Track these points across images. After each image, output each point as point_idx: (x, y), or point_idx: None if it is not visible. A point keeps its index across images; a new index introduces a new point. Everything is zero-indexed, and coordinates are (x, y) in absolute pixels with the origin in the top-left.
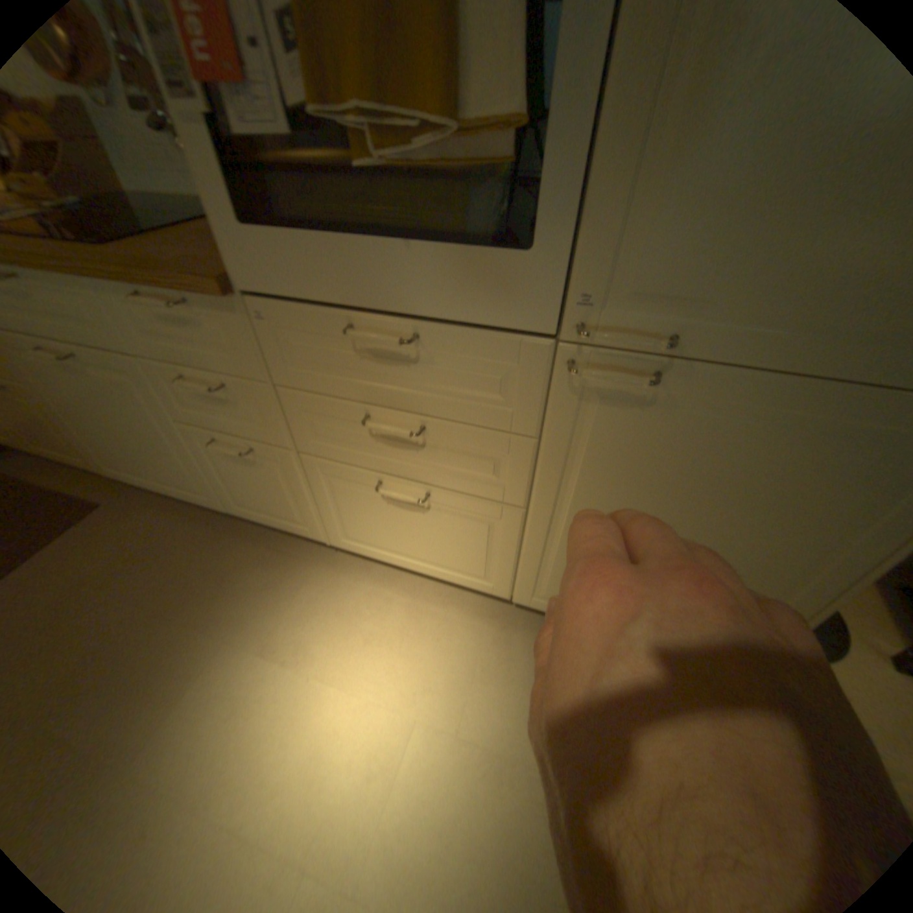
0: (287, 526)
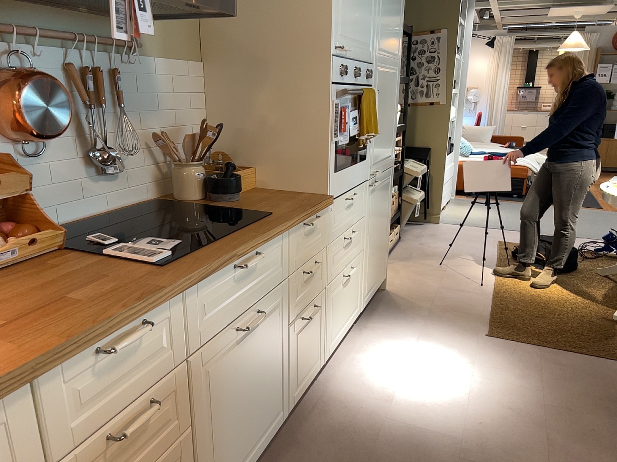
0: (312, 374)
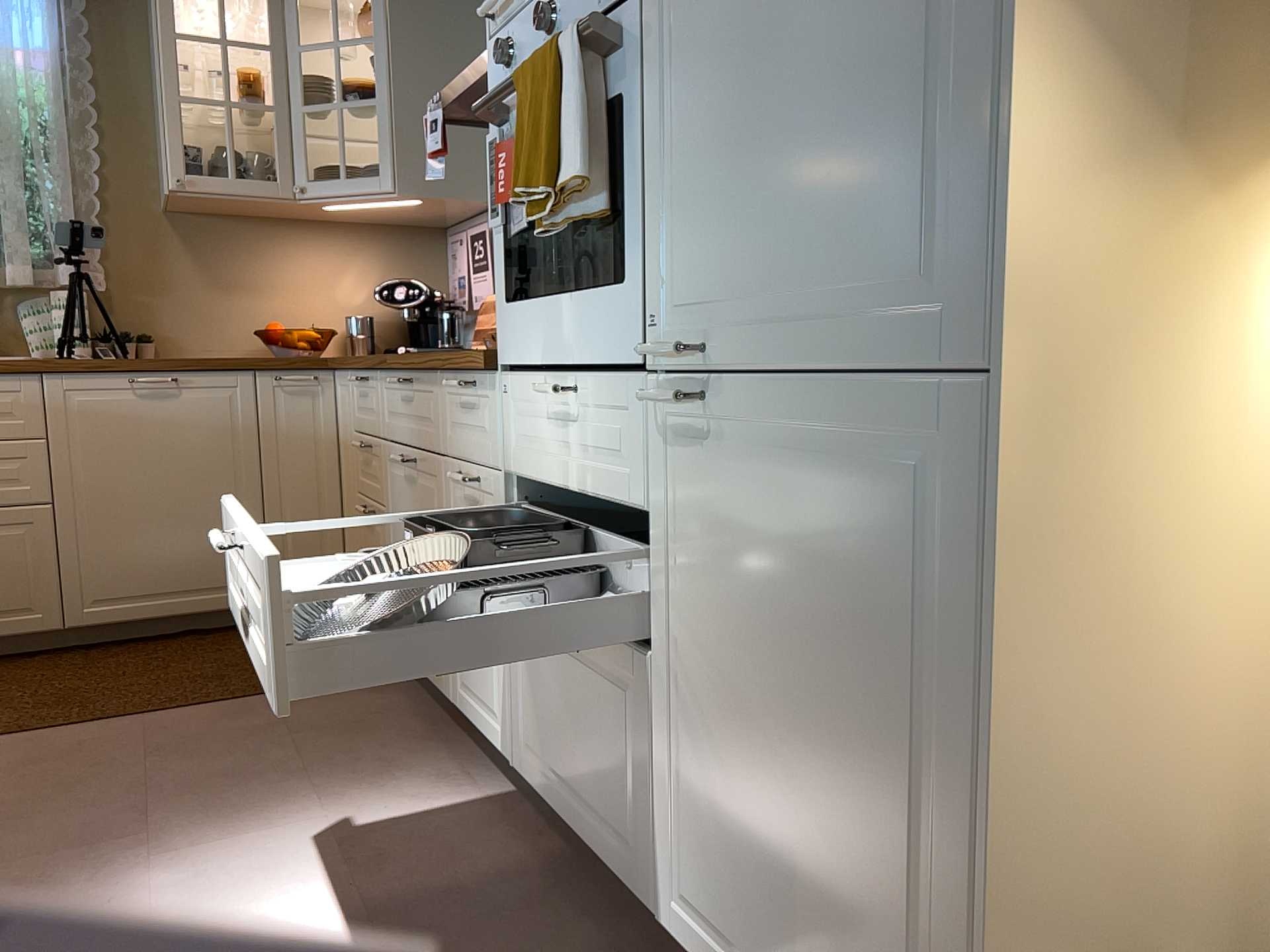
0: (489, 731)
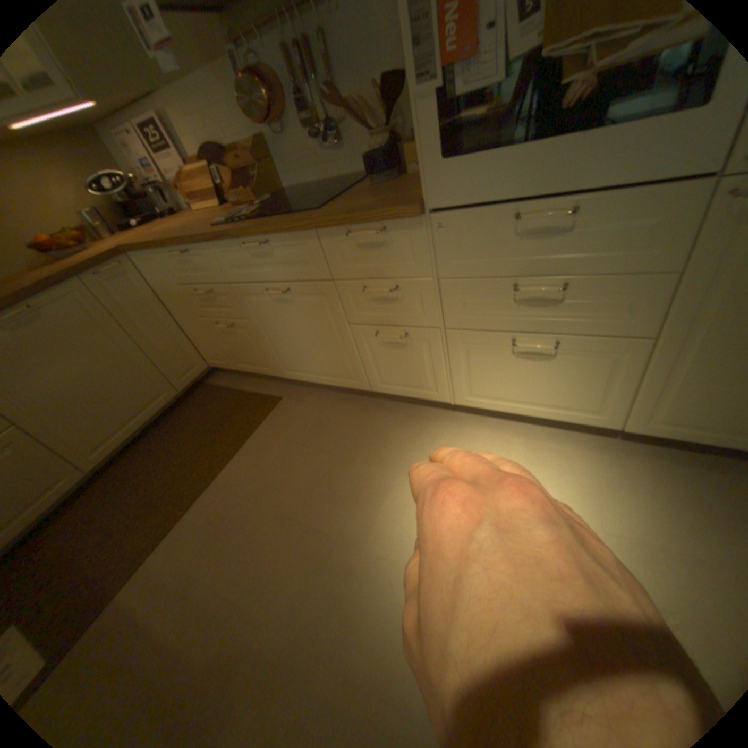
0: (419, 395)
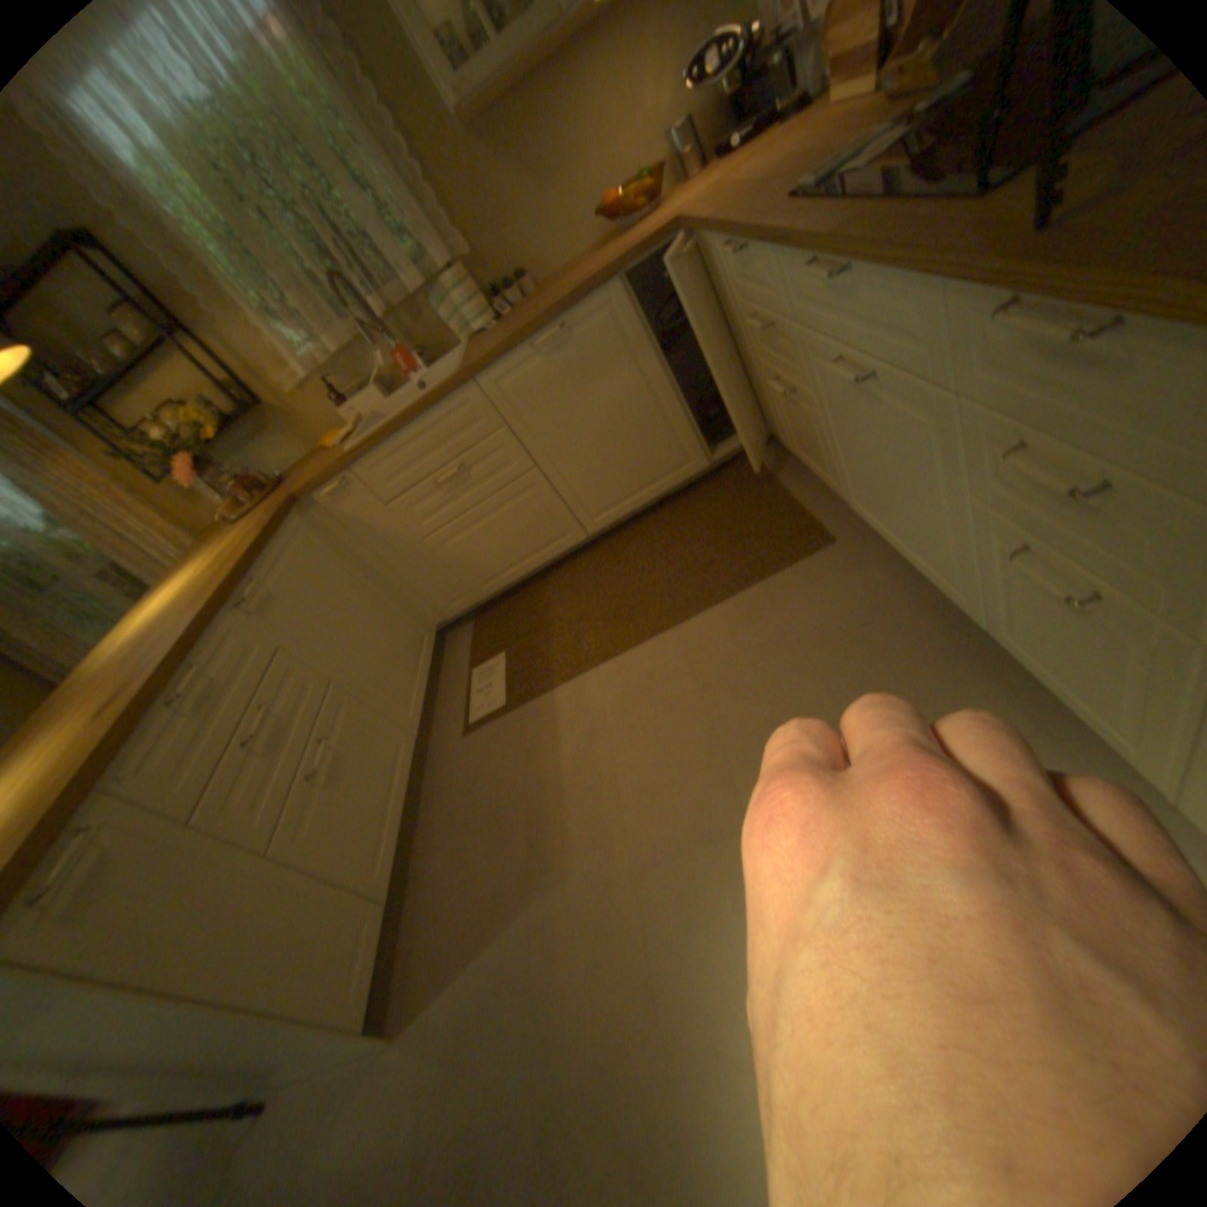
0: (1091, 716)
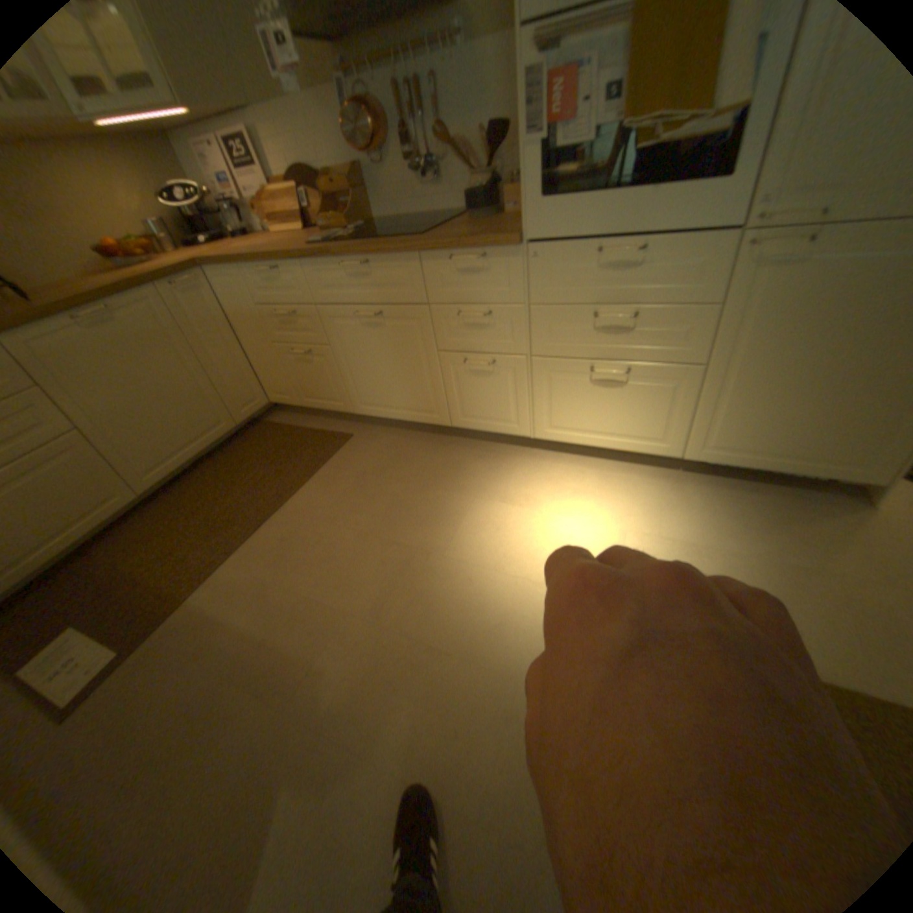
0: (499, 428)
